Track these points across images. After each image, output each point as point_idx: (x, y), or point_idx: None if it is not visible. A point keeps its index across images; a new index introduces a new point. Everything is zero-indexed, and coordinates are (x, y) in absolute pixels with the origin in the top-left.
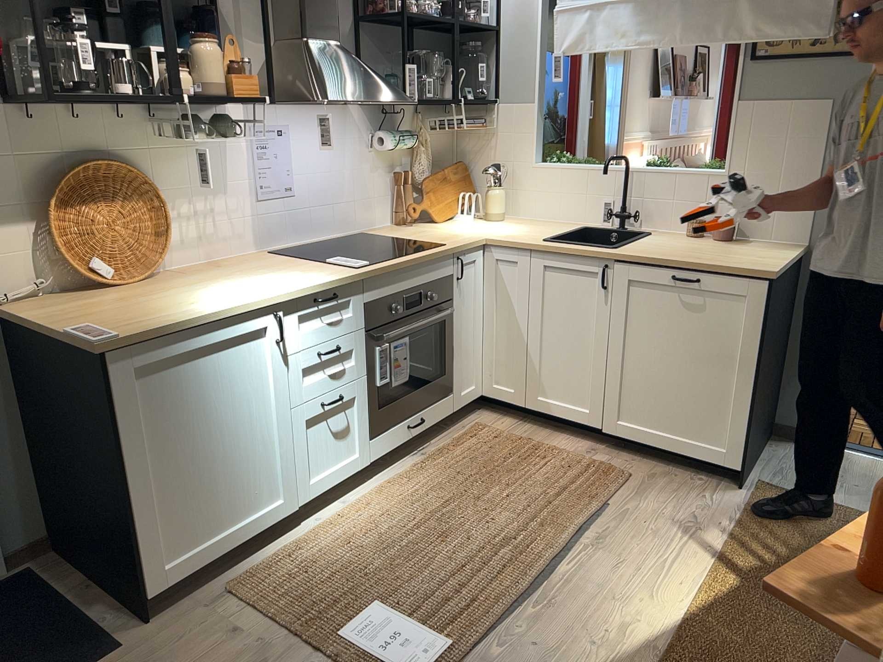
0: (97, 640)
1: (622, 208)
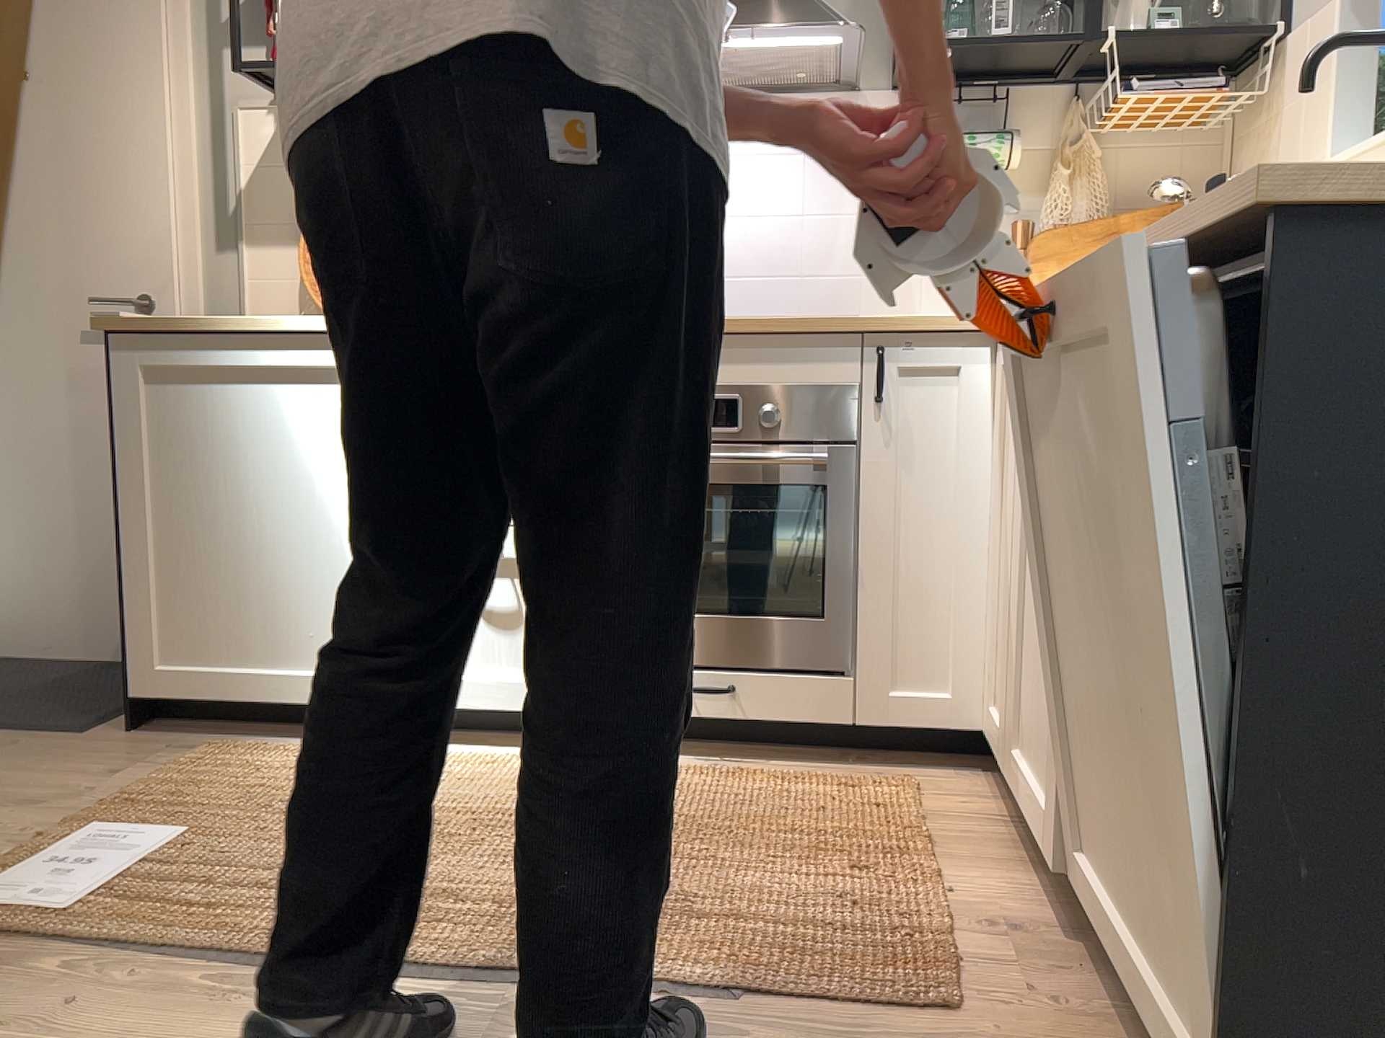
0: (91, 721)
1: None
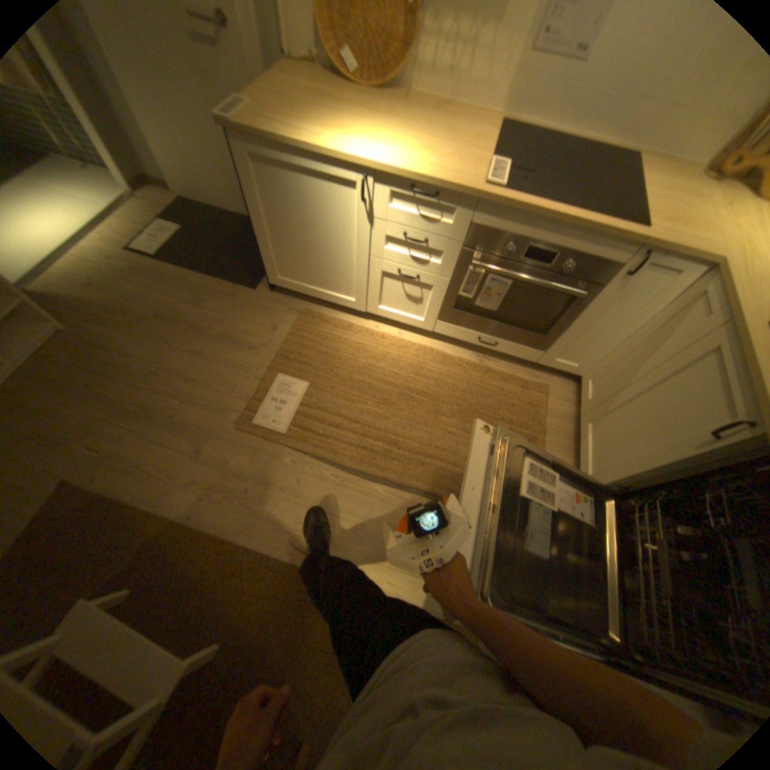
0: (256, 279)
1: None
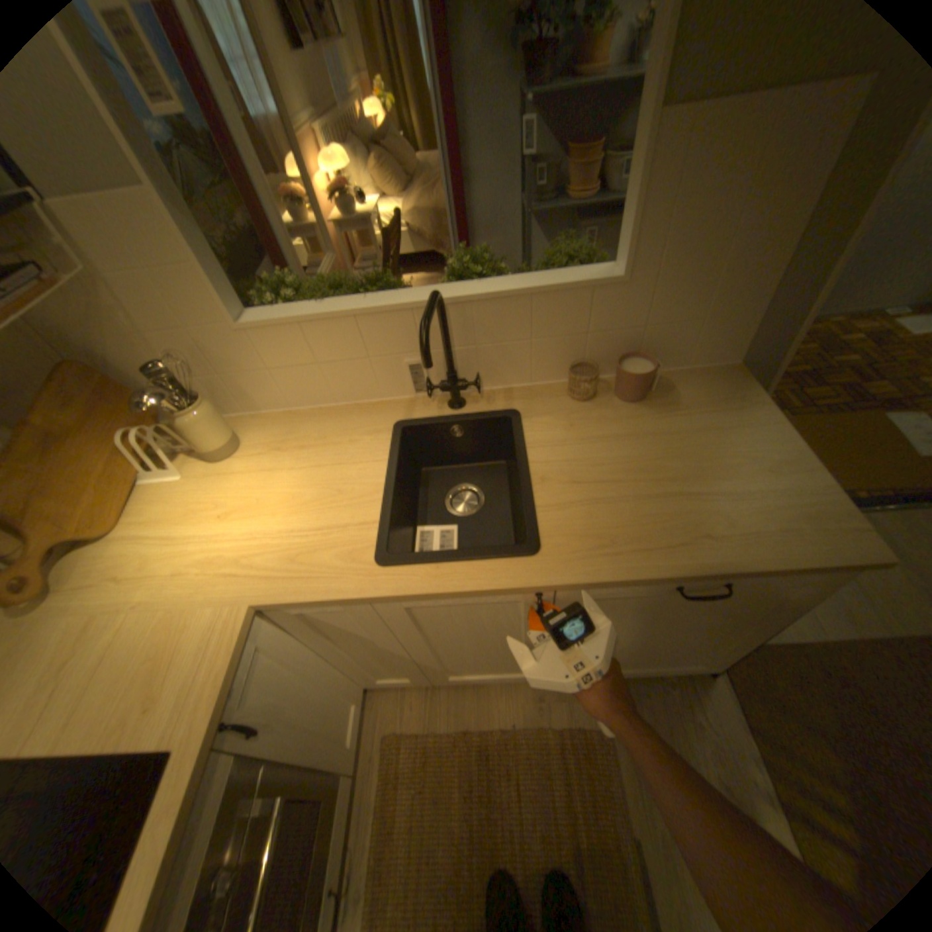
0: None
1: (447, 377)
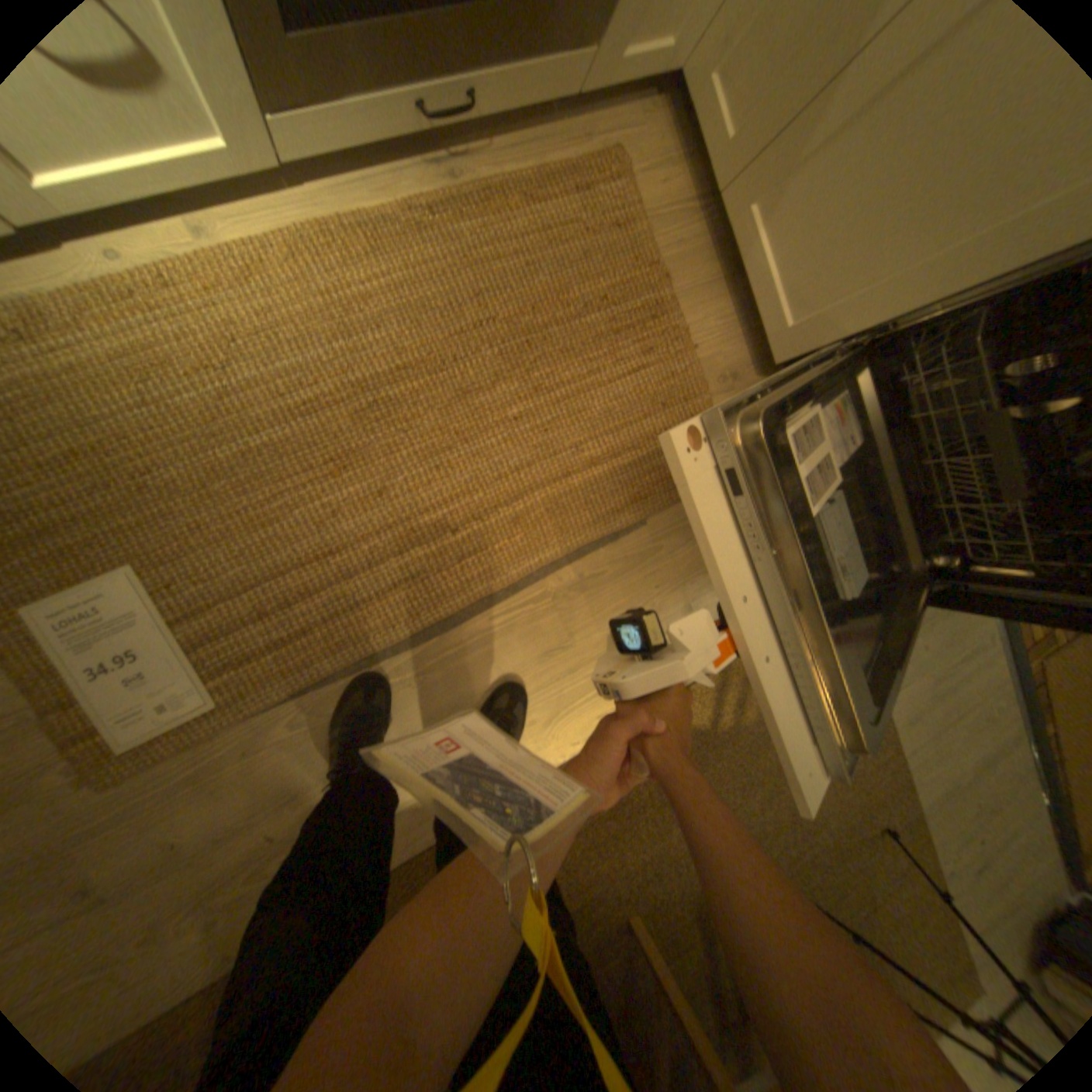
0: None
1: None
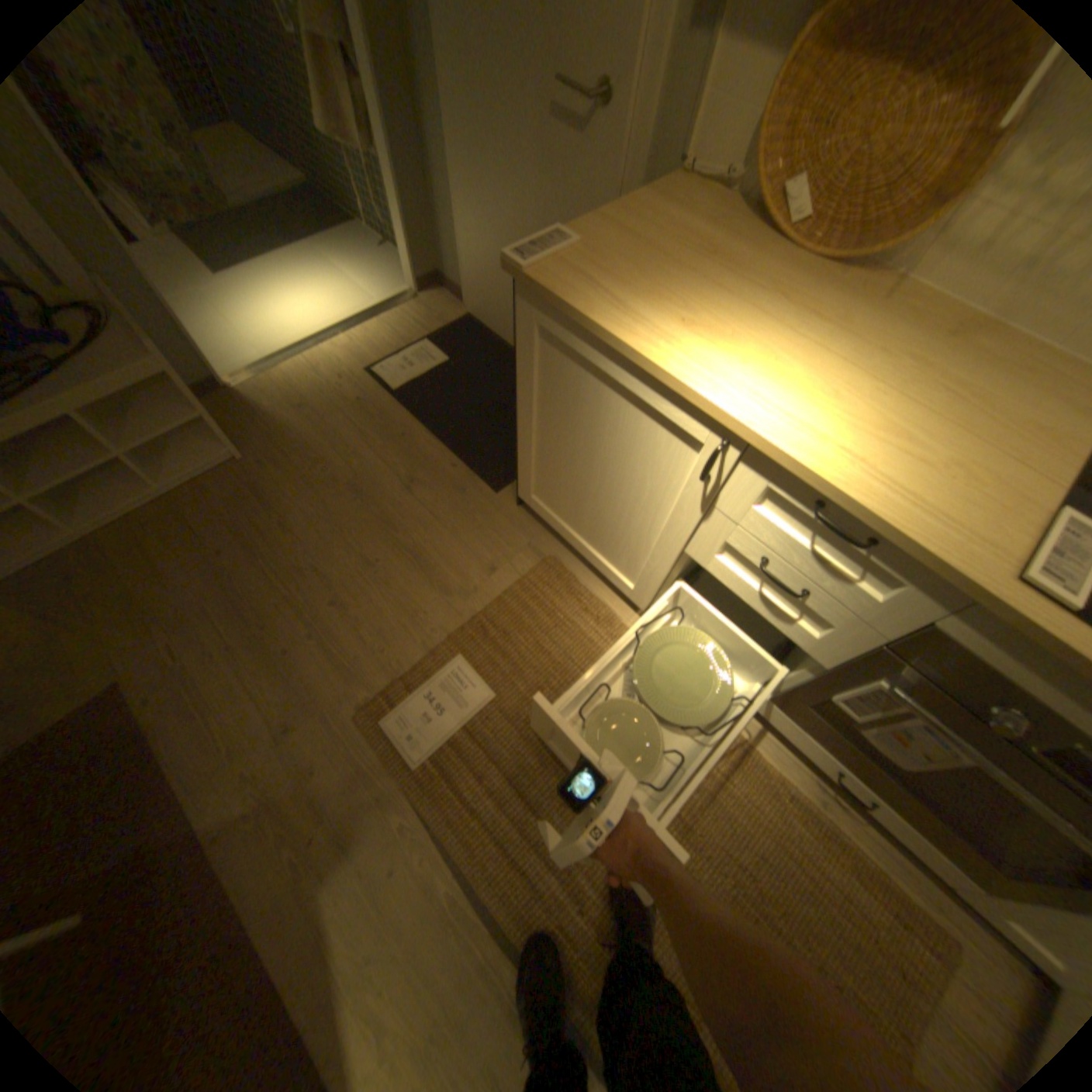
0: (507, 476)
1: None
